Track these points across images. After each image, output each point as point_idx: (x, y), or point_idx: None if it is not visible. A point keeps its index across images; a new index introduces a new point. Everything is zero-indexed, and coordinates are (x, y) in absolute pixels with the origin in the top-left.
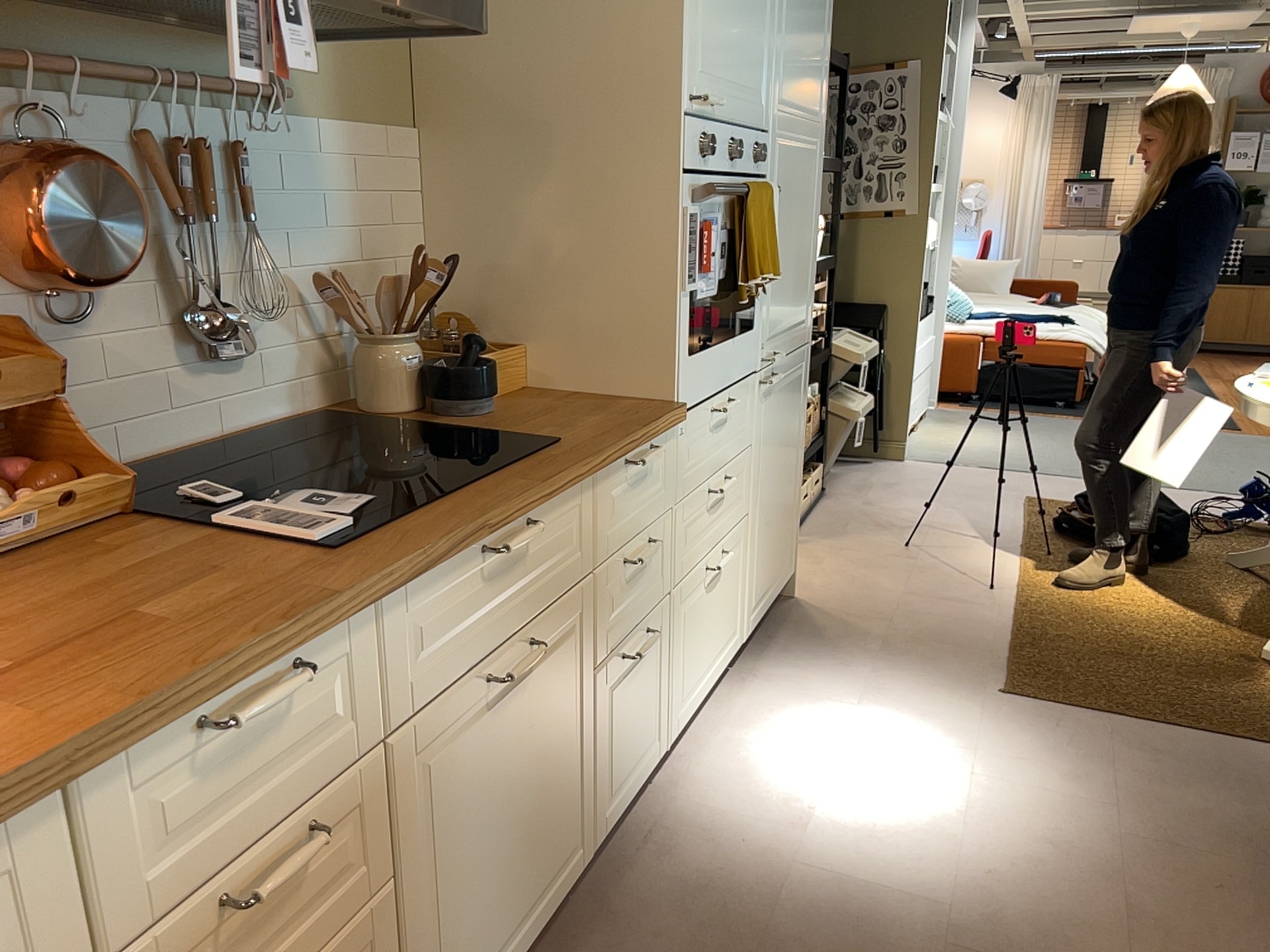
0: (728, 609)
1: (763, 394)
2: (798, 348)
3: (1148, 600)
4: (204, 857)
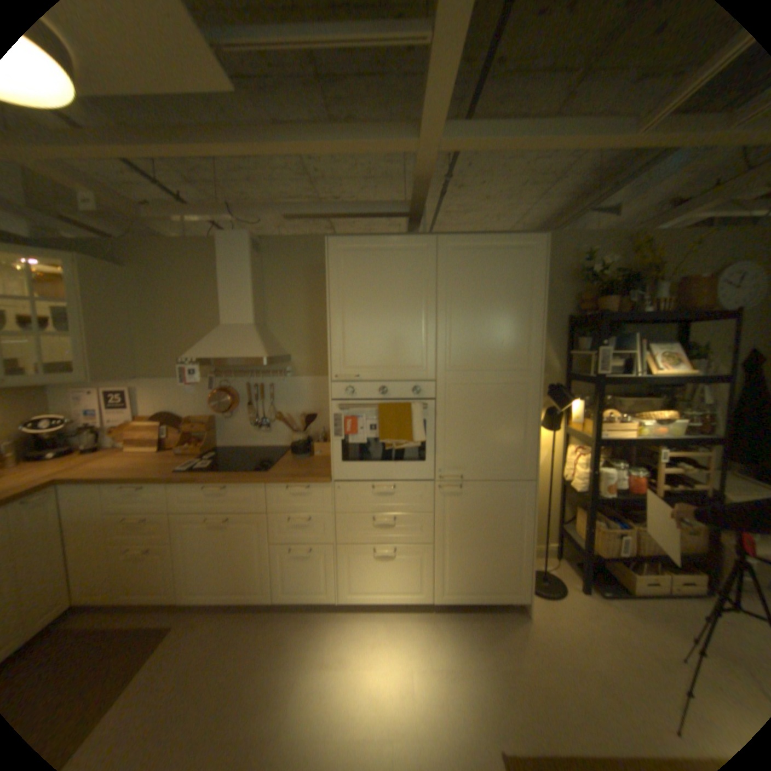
0: (406, 578)
1: (446, 493)
2: (513, 481)
3: None
4: (123, 509)
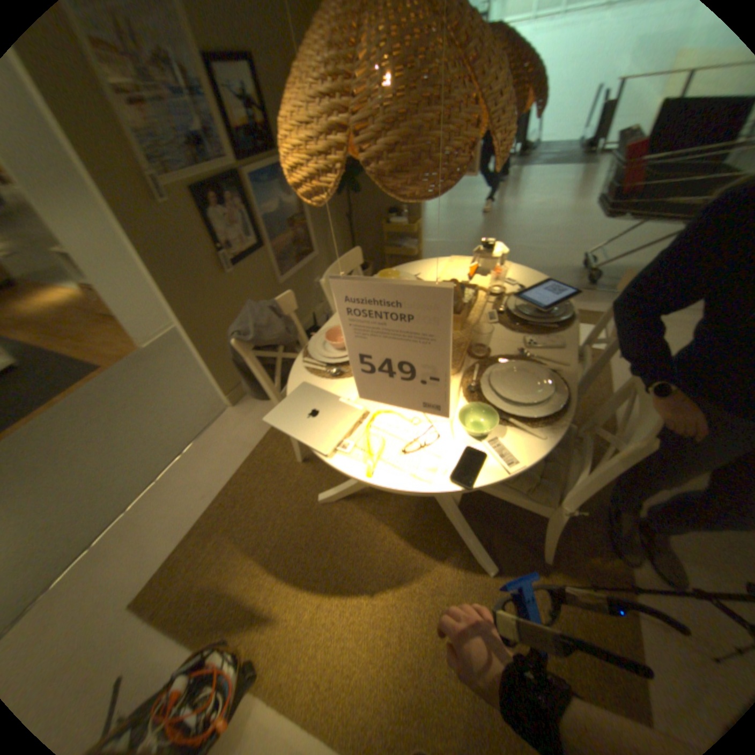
0: None
1: None
2: None
3: (388, 606)
4: None
